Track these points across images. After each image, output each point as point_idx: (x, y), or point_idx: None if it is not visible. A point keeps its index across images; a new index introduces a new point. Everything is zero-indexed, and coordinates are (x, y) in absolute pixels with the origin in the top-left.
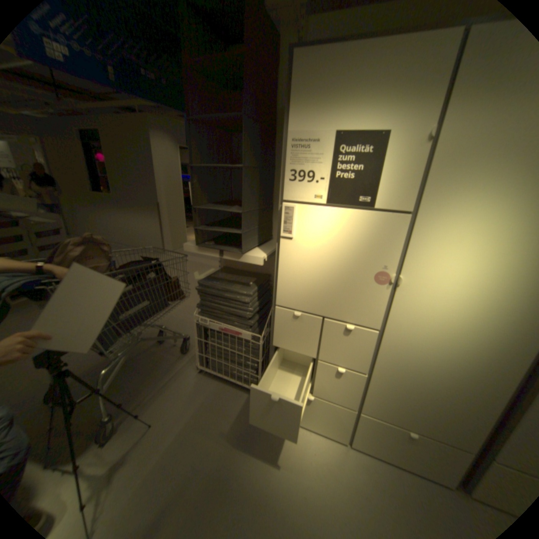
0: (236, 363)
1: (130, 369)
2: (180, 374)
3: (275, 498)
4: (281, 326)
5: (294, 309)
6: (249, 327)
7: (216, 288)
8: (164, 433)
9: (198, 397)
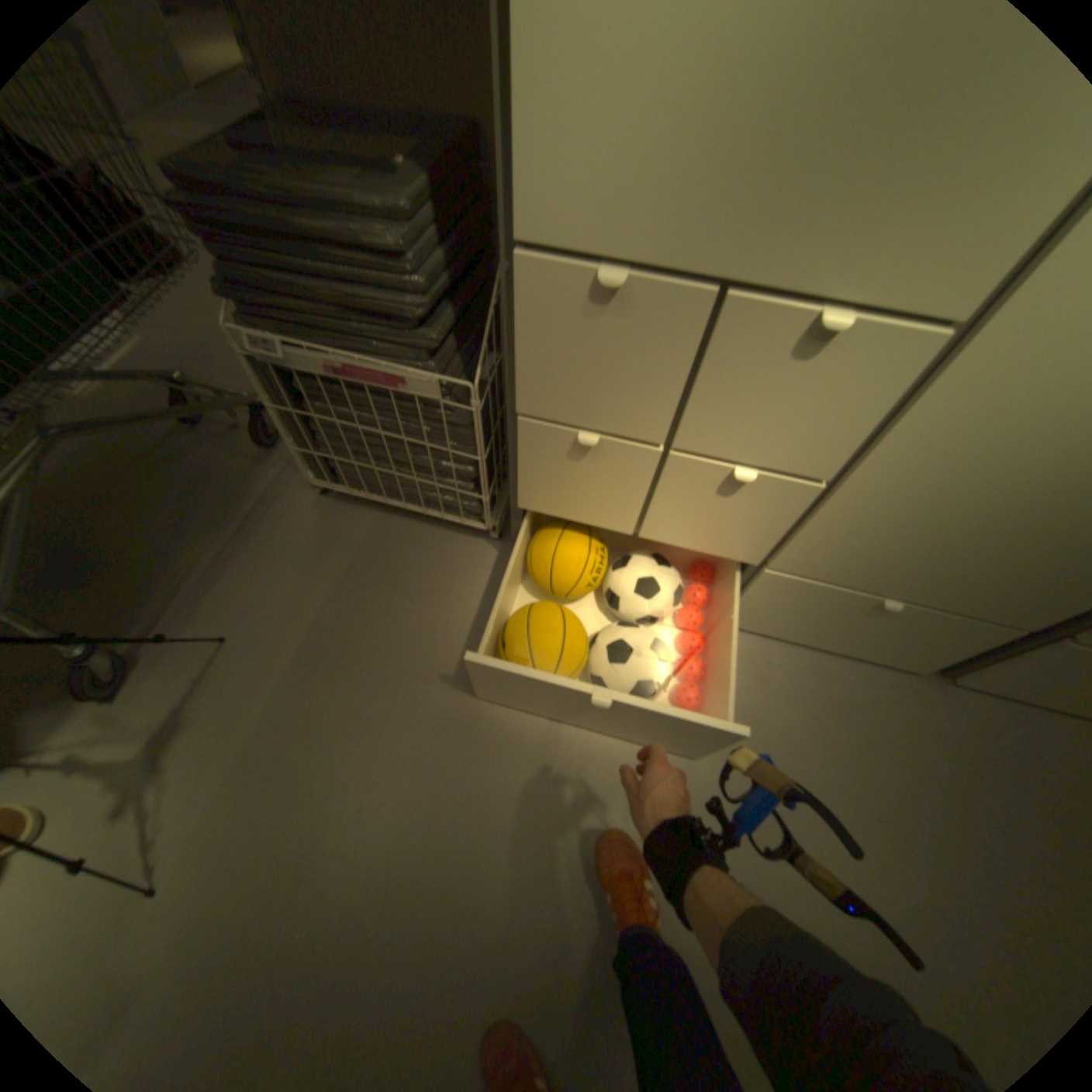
0: (413, 467)
1: (126, 505)
2: (274, 504)
3: (552, 743)
4: (541, 342)
5: (597, 259)
6: (427, 357)
7: (253, 193)
8: (267, 649)
9: (334, 555)
